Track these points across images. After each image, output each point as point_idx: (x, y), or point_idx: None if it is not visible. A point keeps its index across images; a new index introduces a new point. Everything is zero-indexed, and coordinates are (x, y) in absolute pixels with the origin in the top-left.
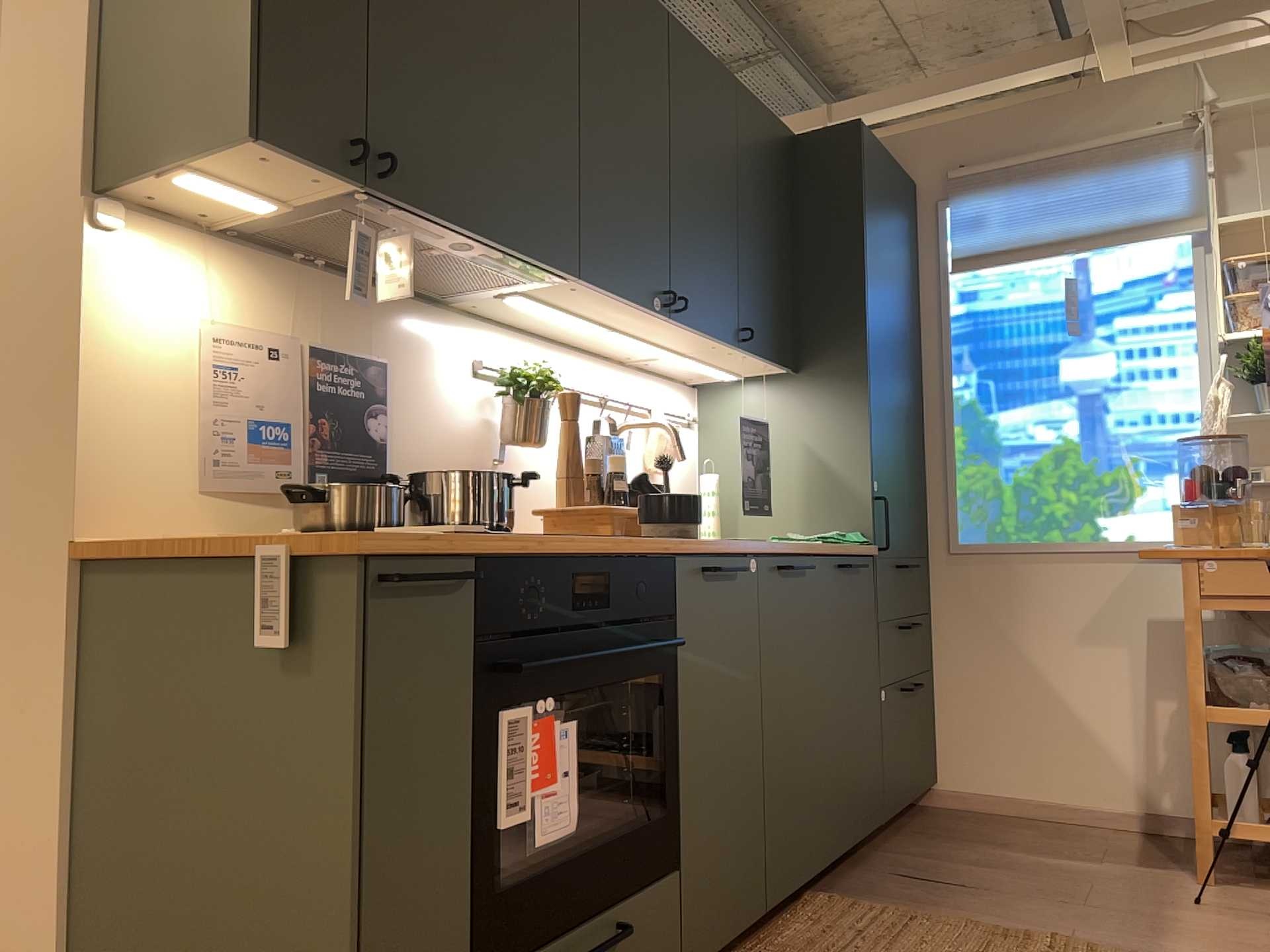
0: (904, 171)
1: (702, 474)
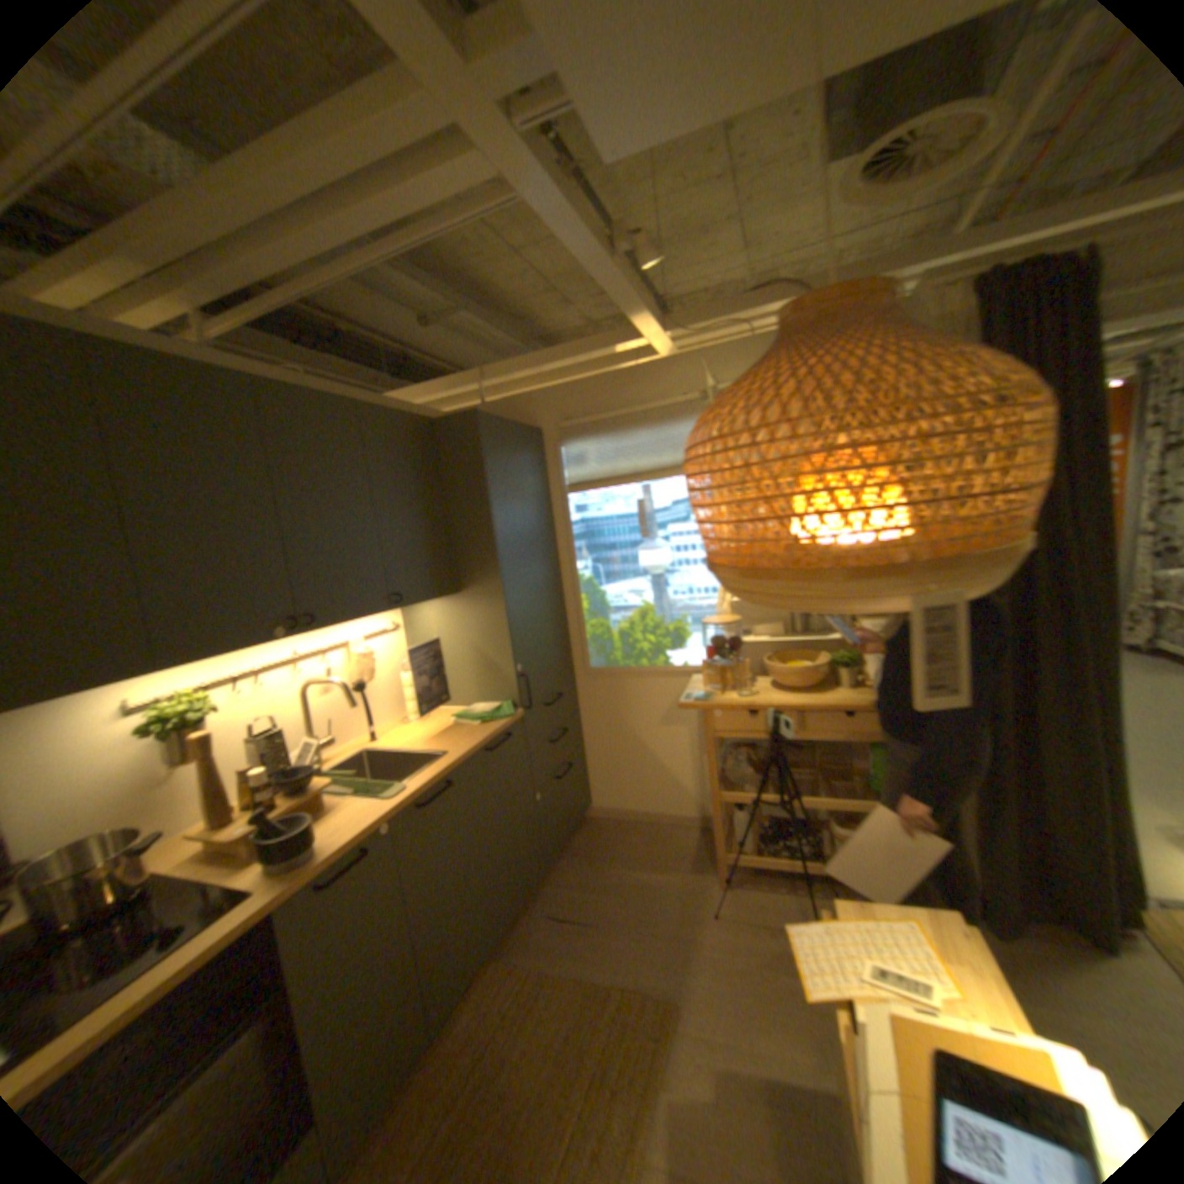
0: (534, 419)
1: (404, 670)
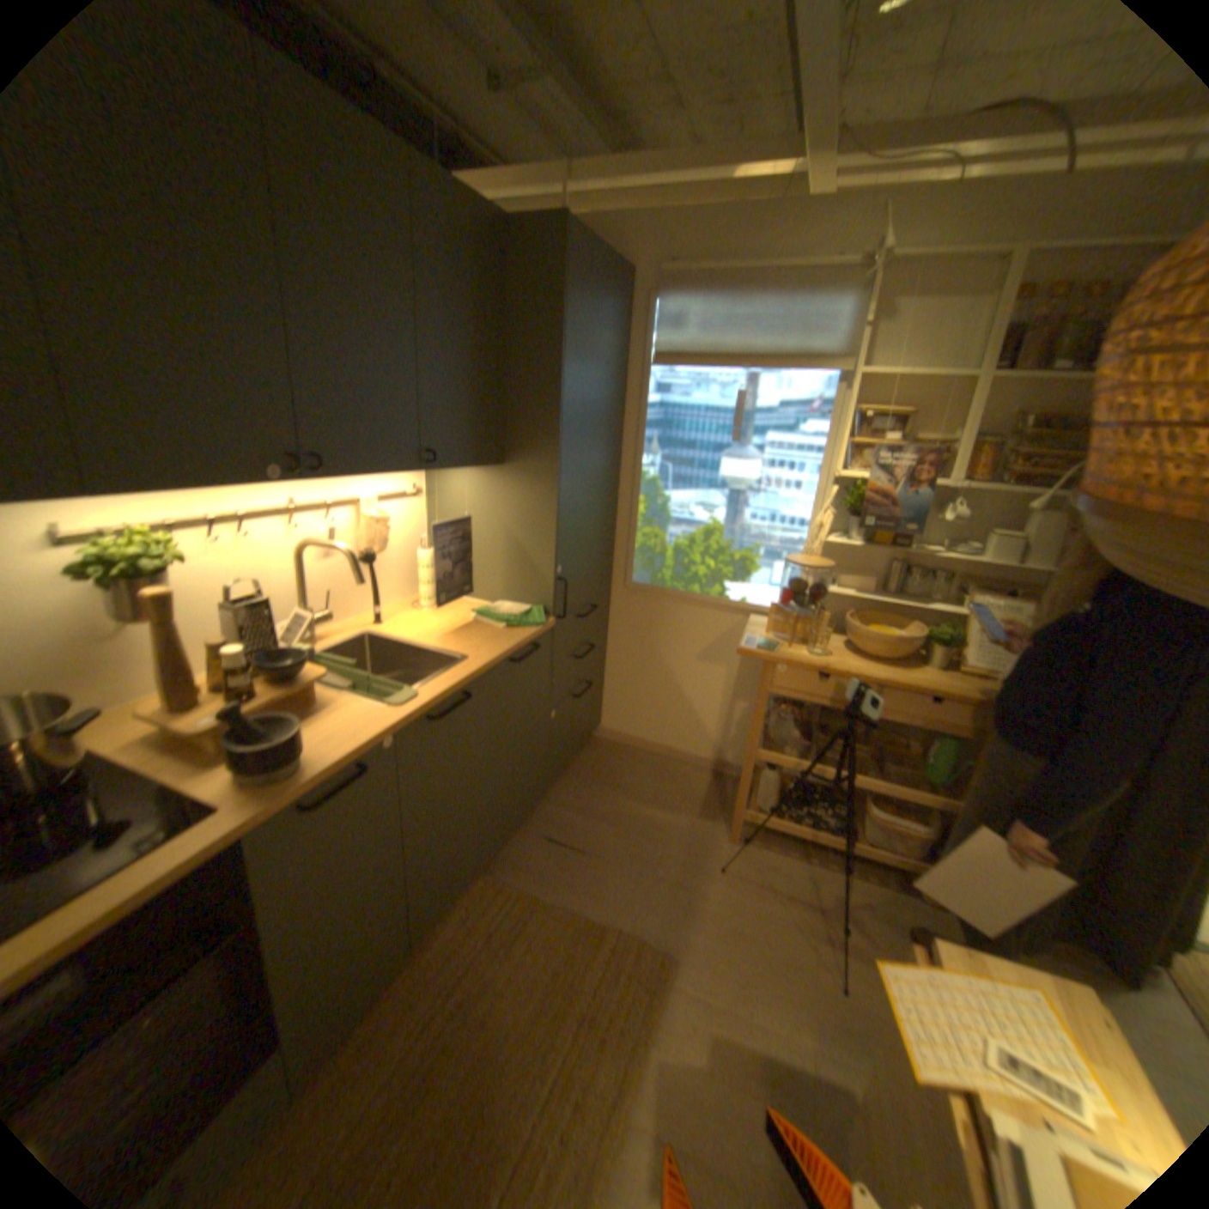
0: (628, 252)
1: (420, 544)
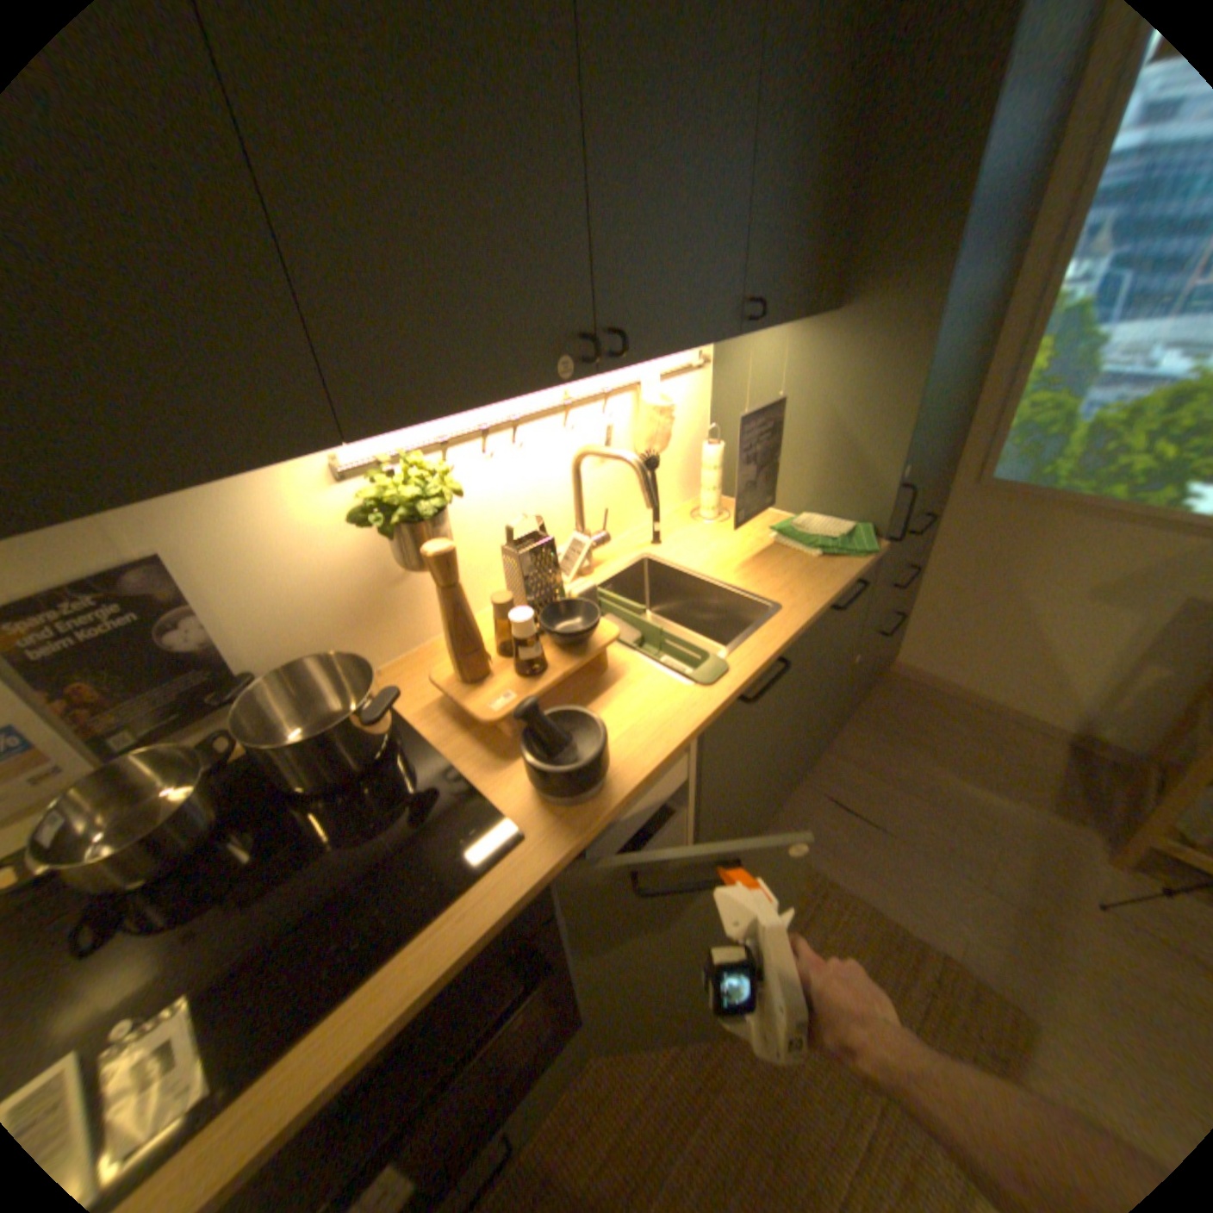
0: None
1: (704, 436)
